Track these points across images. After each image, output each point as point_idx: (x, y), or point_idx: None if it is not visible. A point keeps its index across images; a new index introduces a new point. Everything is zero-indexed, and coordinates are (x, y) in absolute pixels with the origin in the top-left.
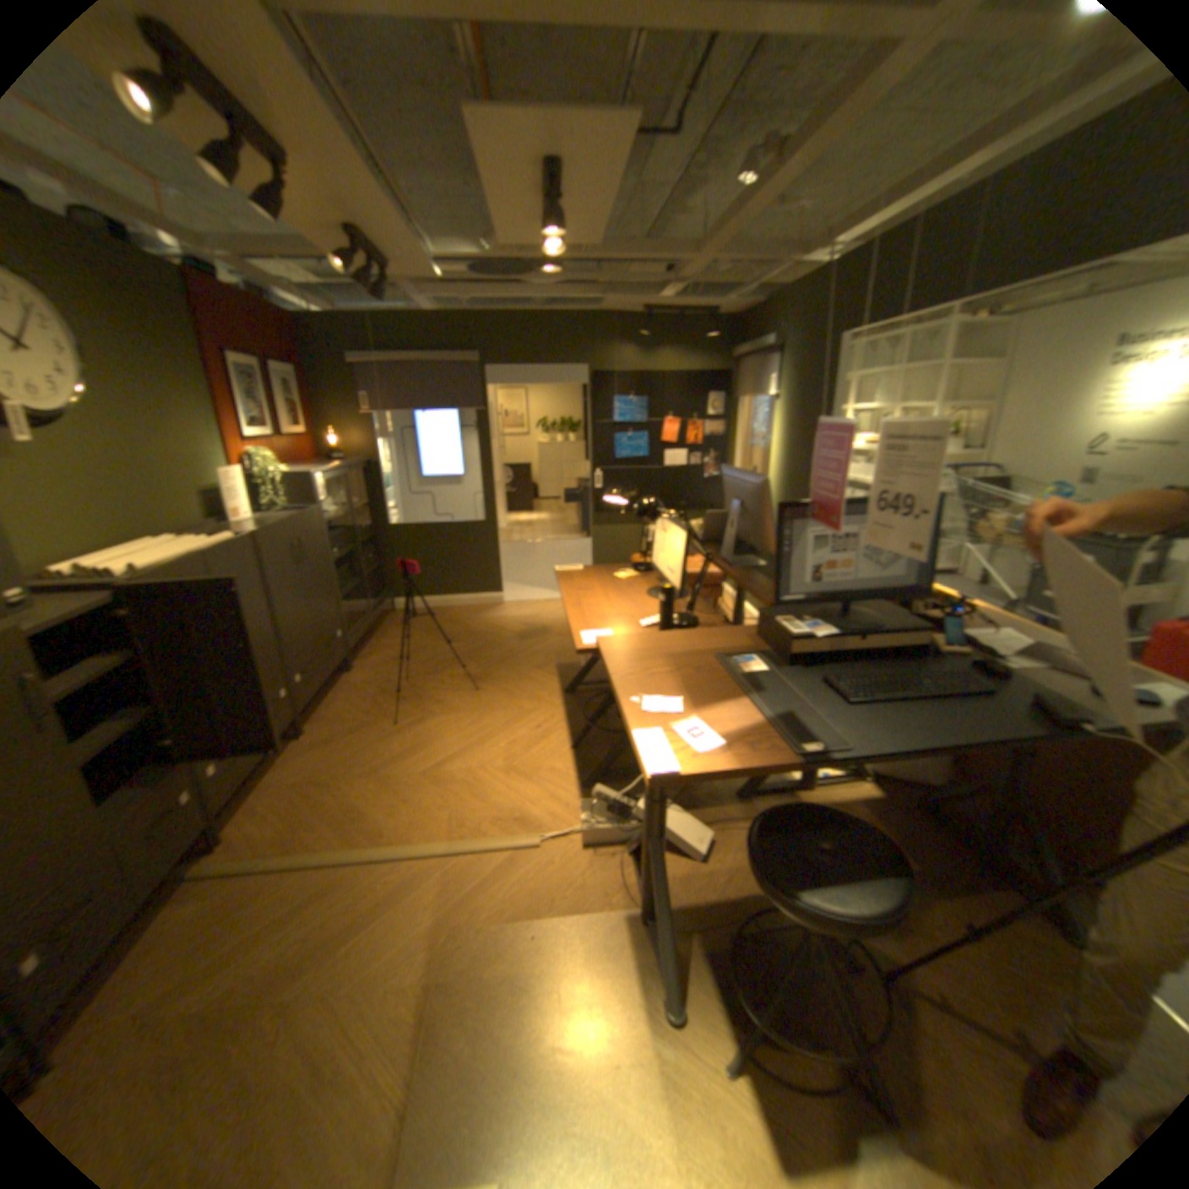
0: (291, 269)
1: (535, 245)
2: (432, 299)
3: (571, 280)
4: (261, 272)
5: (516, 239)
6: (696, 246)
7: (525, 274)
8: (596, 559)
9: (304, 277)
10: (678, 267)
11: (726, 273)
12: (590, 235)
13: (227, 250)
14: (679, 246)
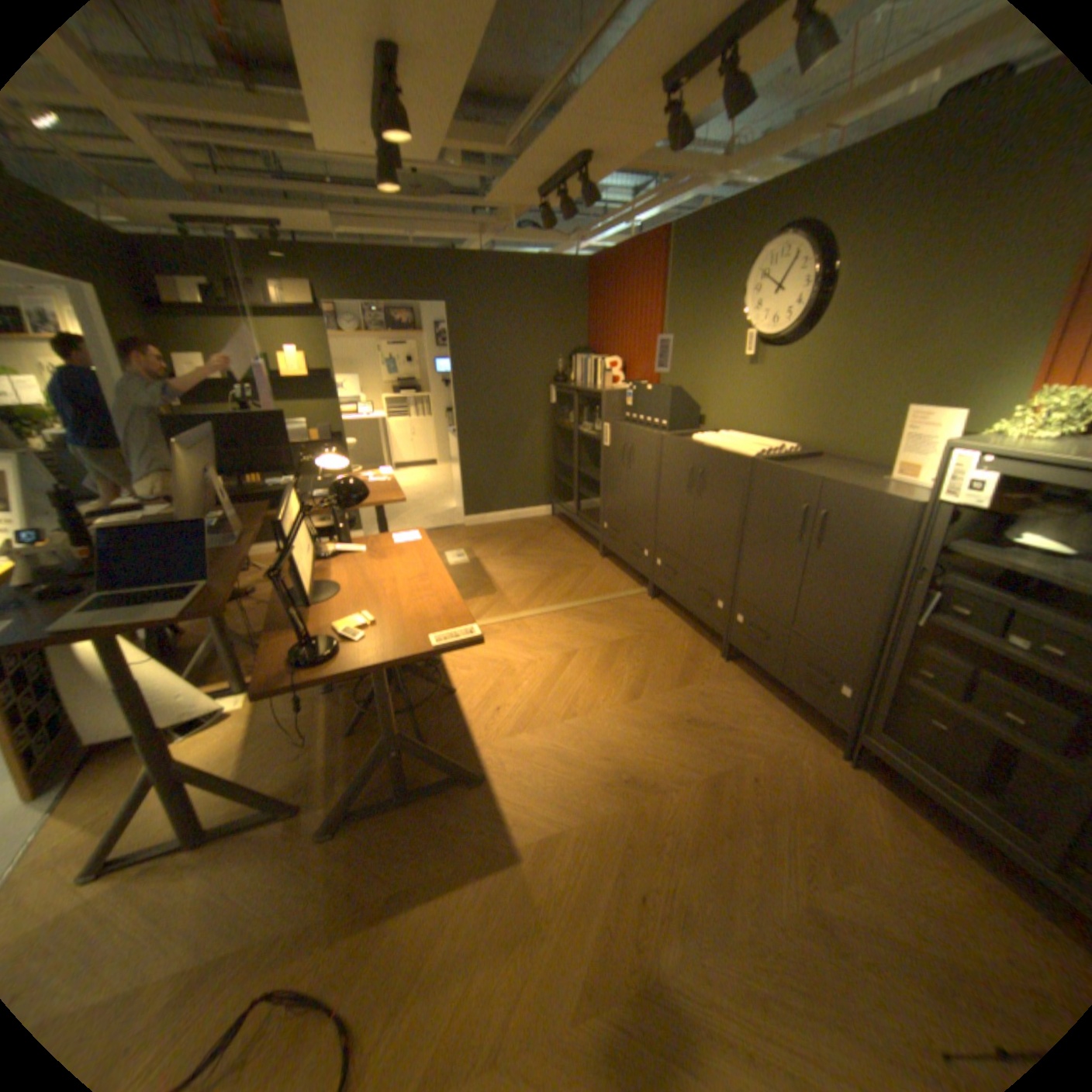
0: None
1: None
2: None
3: None
4: None
5: None
6: None
7: None
8: None
9: None
10: None
11: None
12: None
13: None
14: None
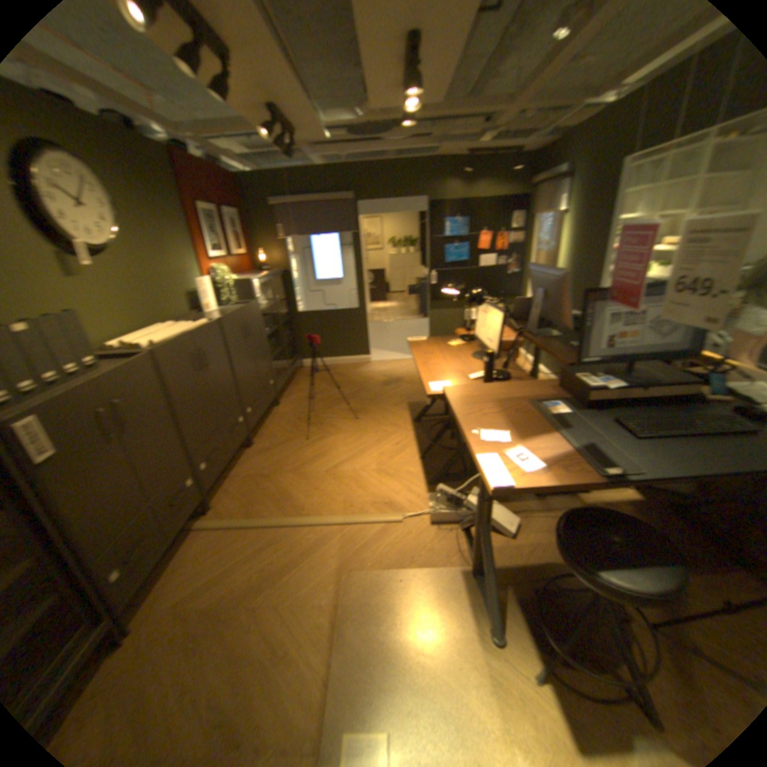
0: (229, 142)
1: (391, 109)
2: (319, 157)
3: (414, 135)
4: (211, 146)
5: (378, 106)
6: (509, 99)
7: (382, 133)
8: (429, 332)
9: (237, 148)
10: (493, 118)
11: (528, 119)
12: (431, 97)
13: (190, 131)
14: (496, 100)
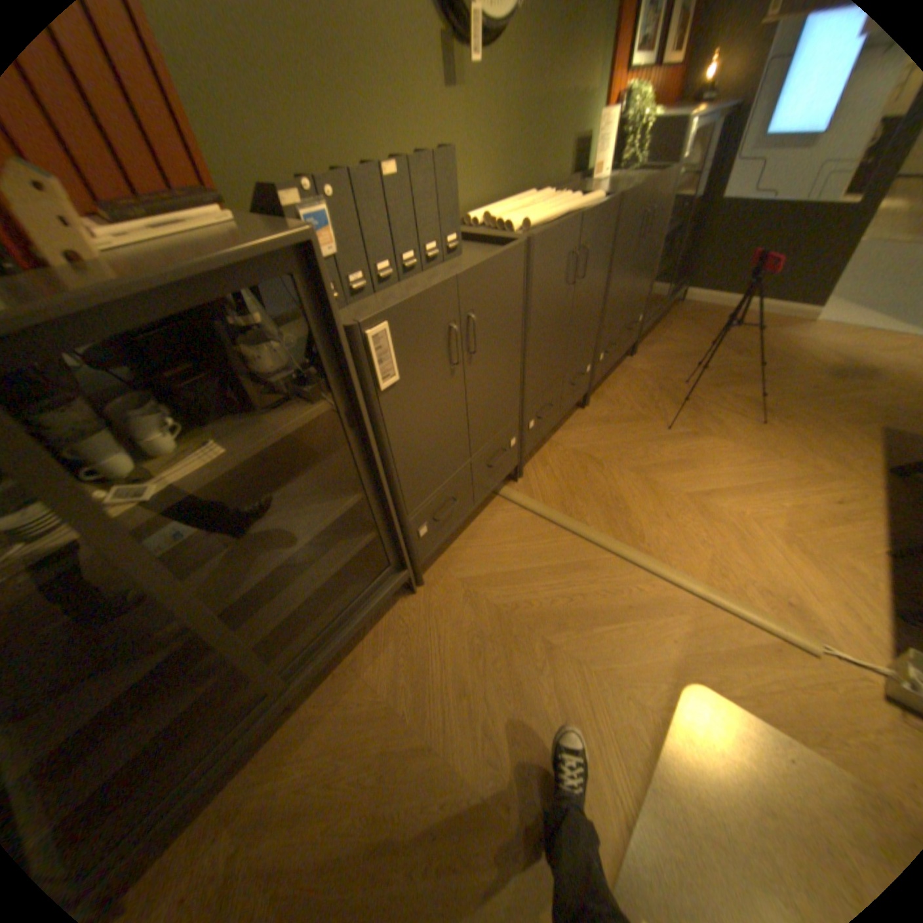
0: None
1: None
2: None
3: None
4: None
5: None
6: None
7: None
8: None
9: None
10: None
11: None
12: None
13: None
14: None
